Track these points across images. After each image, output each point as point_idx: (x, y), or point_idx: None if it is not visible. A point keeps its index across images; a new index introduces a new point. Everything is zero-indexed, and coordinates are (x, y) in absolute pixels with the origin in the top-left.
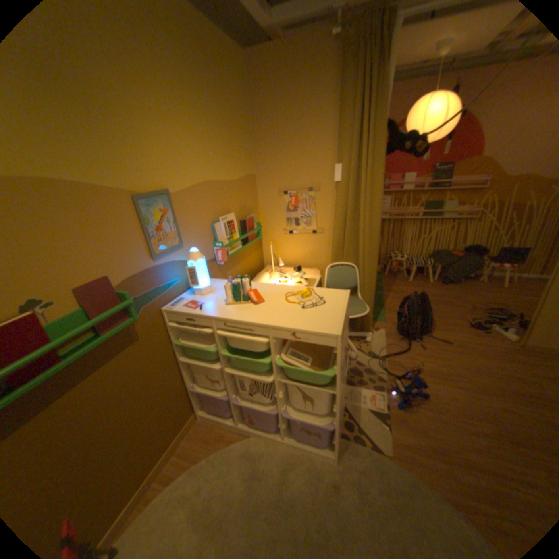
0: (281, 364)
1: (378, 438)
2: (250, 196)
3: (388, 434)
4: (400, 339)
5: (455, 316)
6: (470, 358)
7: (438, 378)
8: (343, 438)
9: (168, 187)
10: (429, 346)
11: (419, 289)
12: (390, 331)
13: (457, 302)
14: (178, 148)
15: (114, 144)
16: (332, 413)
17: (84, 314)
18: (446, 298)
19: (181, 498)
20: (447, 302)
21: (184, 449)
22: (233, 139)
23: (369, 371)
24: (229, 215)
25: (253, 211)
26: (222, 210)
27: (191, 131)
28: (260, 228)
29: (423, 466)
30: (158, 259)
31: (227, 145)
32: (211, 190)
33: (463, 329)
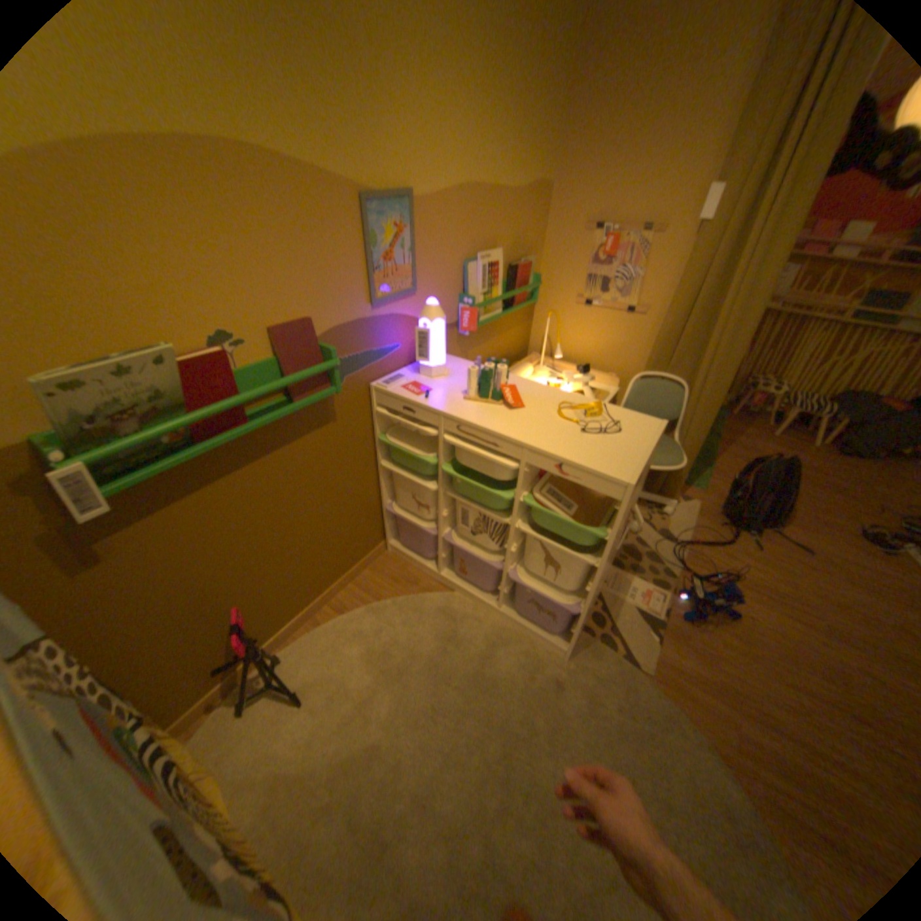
0: (526, 506)
1: (639, 647)
2: (534, 222)
3: (655, 647)
4: (723, 523)
5: (839, 512)
6: (837, 584)
7: (766, 597)
8: (586, 632)
9: (413, 186)
10: (771, 546)
11: (789, 453)
12: (710, 507)
13: (853, 490)
14: (441, 115)
15: (349, 96)
16: (581, 593)
17: (278, 368)
18: (835, 480)
19: (357, 633)
20: (834, 486)
21: (367, 580)
22: (532, 104)
23: (654, 556)
24: (493, 253)
25: (532, 252)
26: (485, 241)
27: (467, 82)
28: (537, 285)
29: (696, 701)
30: (378, 307)
31: (520, 116)
32: (476, 203)
33: (845, 537)
